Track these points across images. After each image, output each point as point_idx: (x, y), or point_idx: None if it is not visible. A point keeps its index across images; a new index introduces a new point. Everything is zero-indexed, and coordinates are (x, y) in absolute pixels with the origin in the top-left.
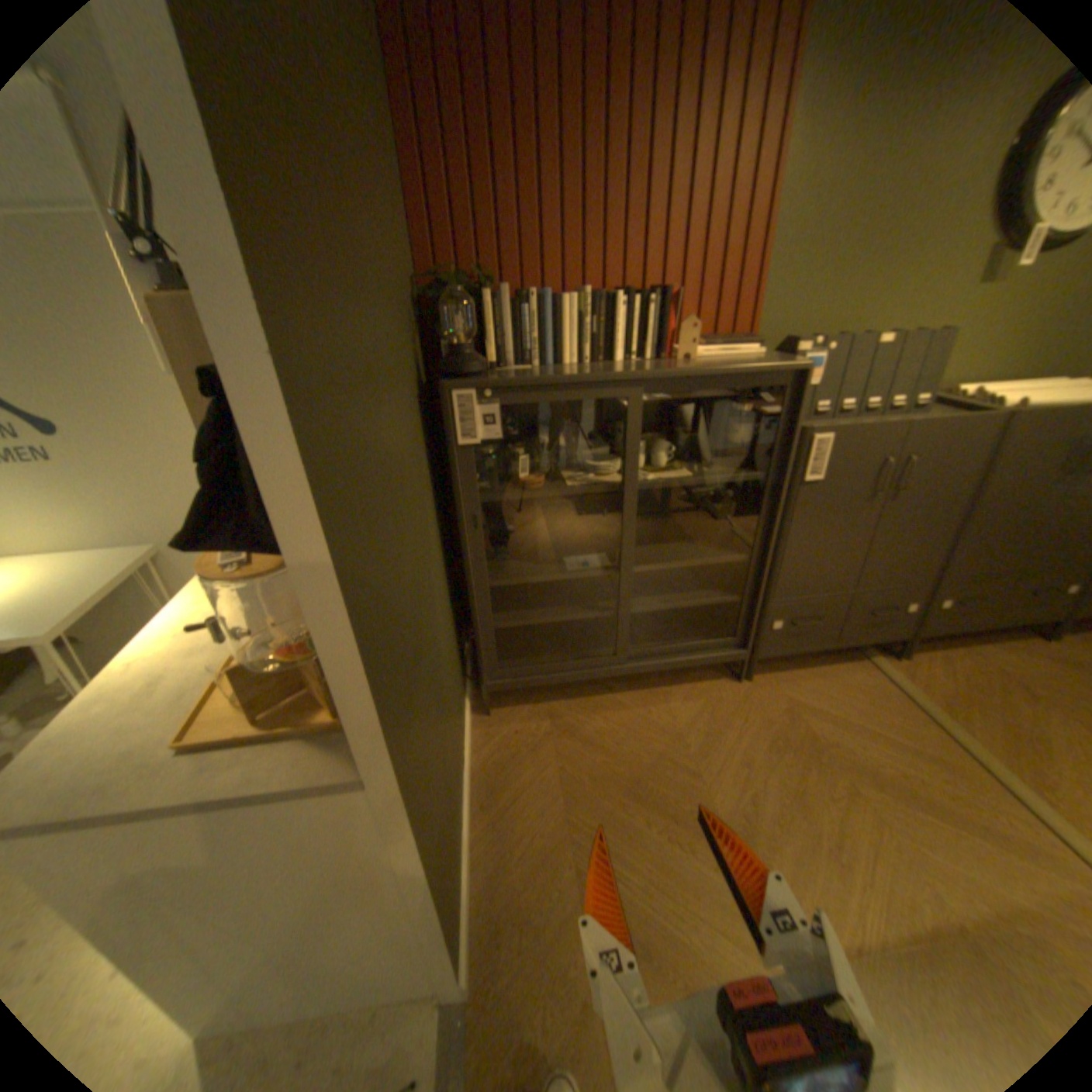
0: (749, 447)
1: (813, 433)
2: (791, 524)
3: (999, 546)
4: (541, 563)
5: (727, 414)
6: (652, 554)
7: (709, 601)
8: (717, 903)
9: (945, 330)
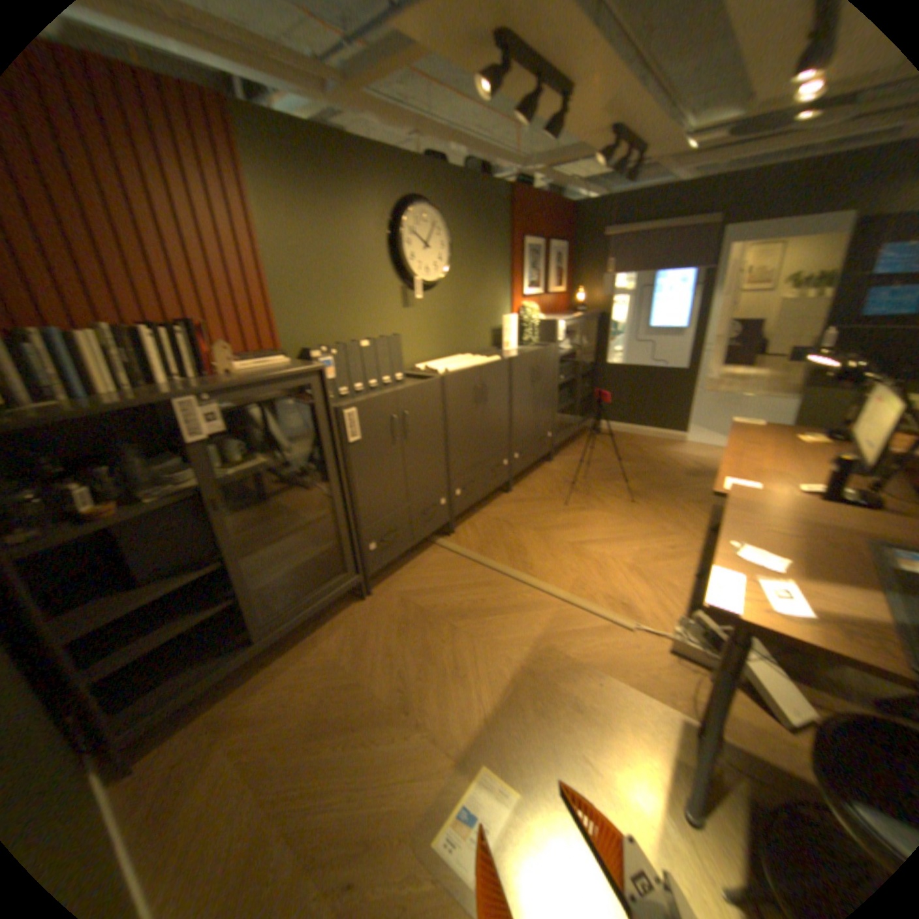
0: (306, 429)
1: (344, 411)
2: (354, 474)
3: (467, 451)
4: (145, 585)
5: (280, 409)
6: (259, 533)
7: (320, 551)
8: (401, 764)
9: (396, 337)
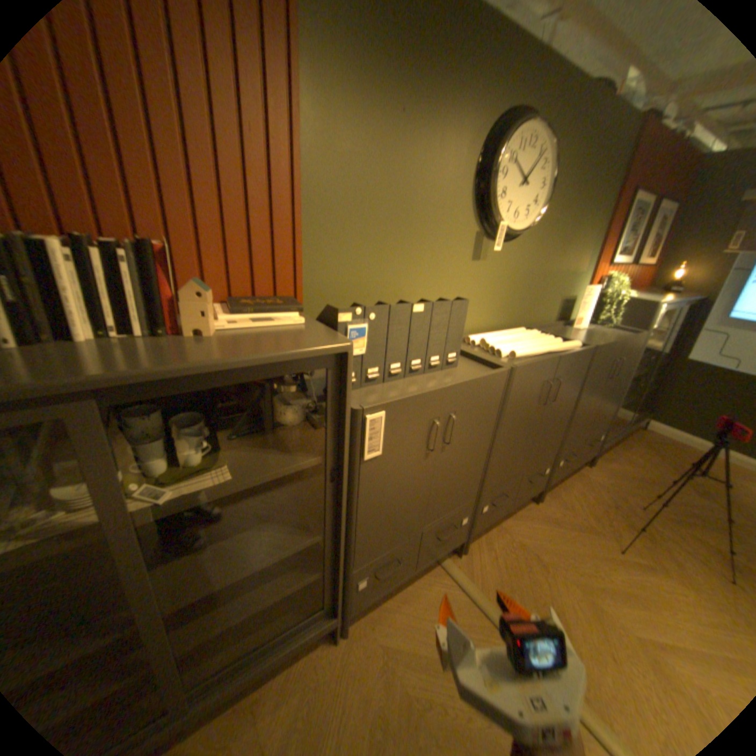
0: (302, 428)
1: (364, 414)
2: (358, 499)
3: (511, 460)
4: None
5: (272, 390)
6: (204, 564)
7: (287, 591)
8: None
9: (459, 299)
